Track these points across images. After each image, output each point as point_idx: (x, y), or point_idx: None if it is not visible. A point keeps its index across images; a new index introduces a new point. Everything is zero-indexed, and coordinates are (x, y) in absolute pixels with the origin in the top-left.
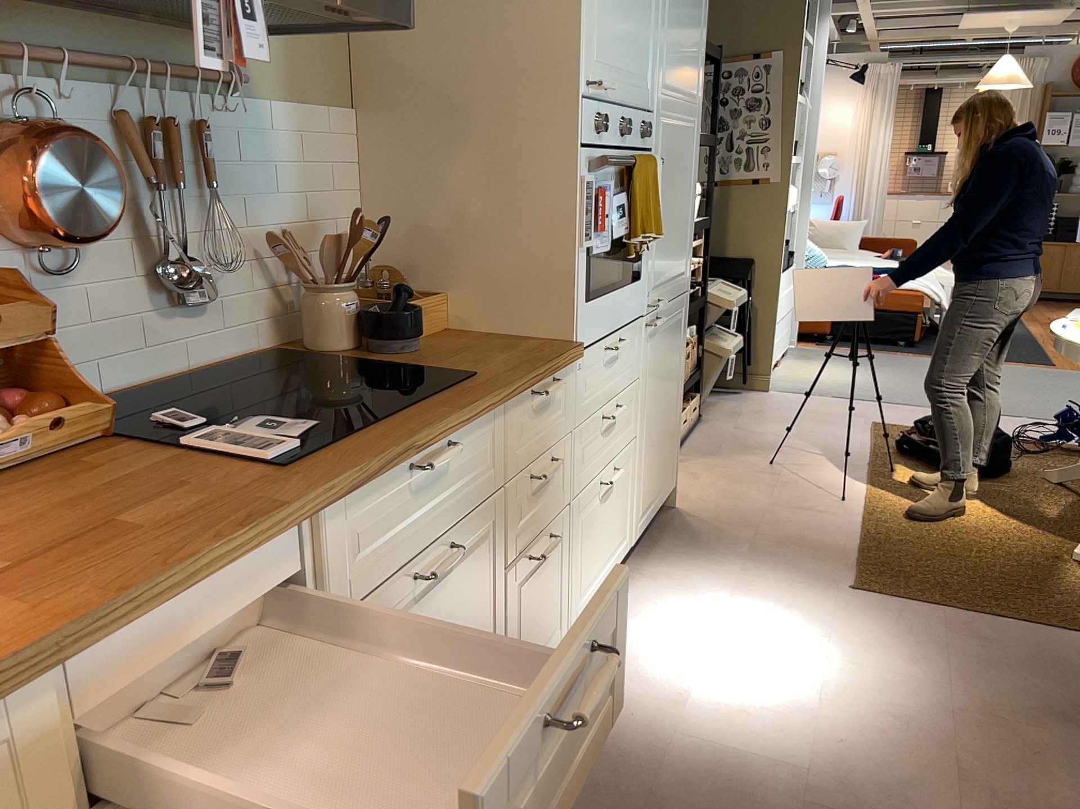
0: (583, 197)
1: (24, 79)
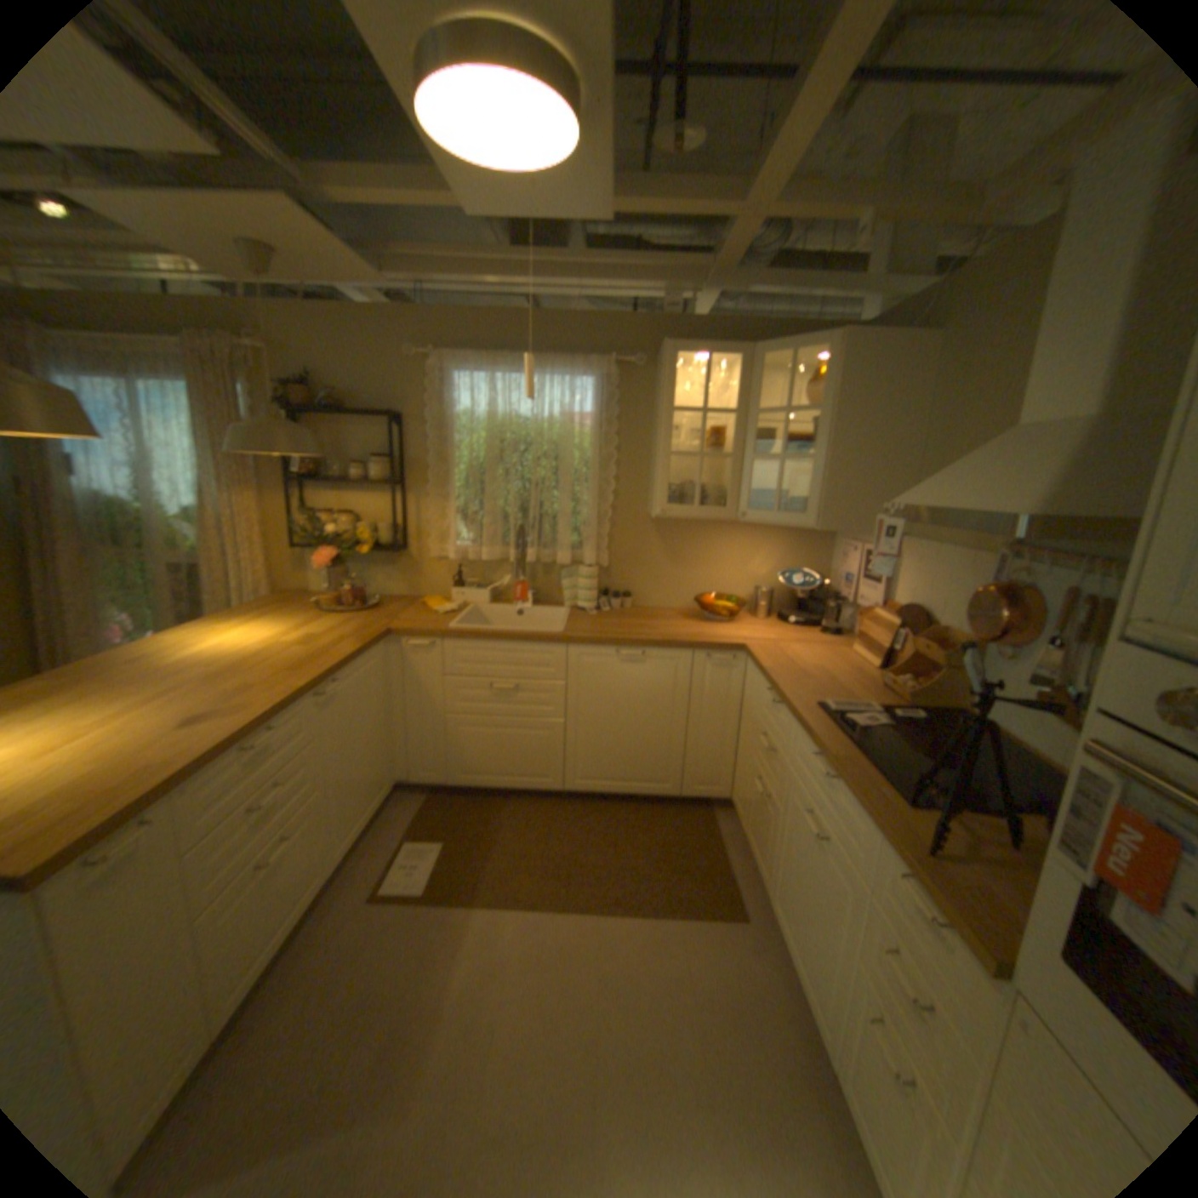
0: (1080, 787)
1: (1031, 564)
